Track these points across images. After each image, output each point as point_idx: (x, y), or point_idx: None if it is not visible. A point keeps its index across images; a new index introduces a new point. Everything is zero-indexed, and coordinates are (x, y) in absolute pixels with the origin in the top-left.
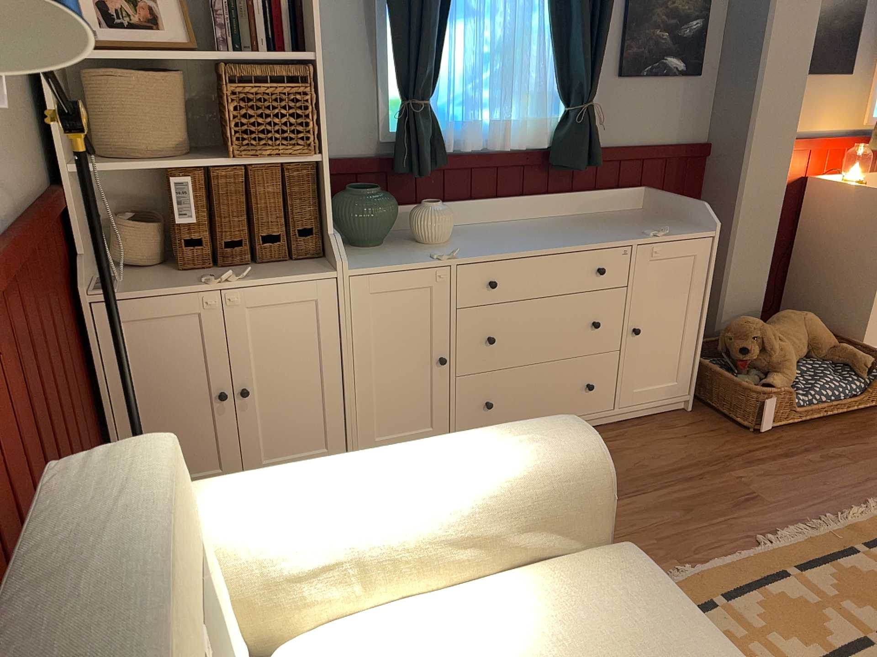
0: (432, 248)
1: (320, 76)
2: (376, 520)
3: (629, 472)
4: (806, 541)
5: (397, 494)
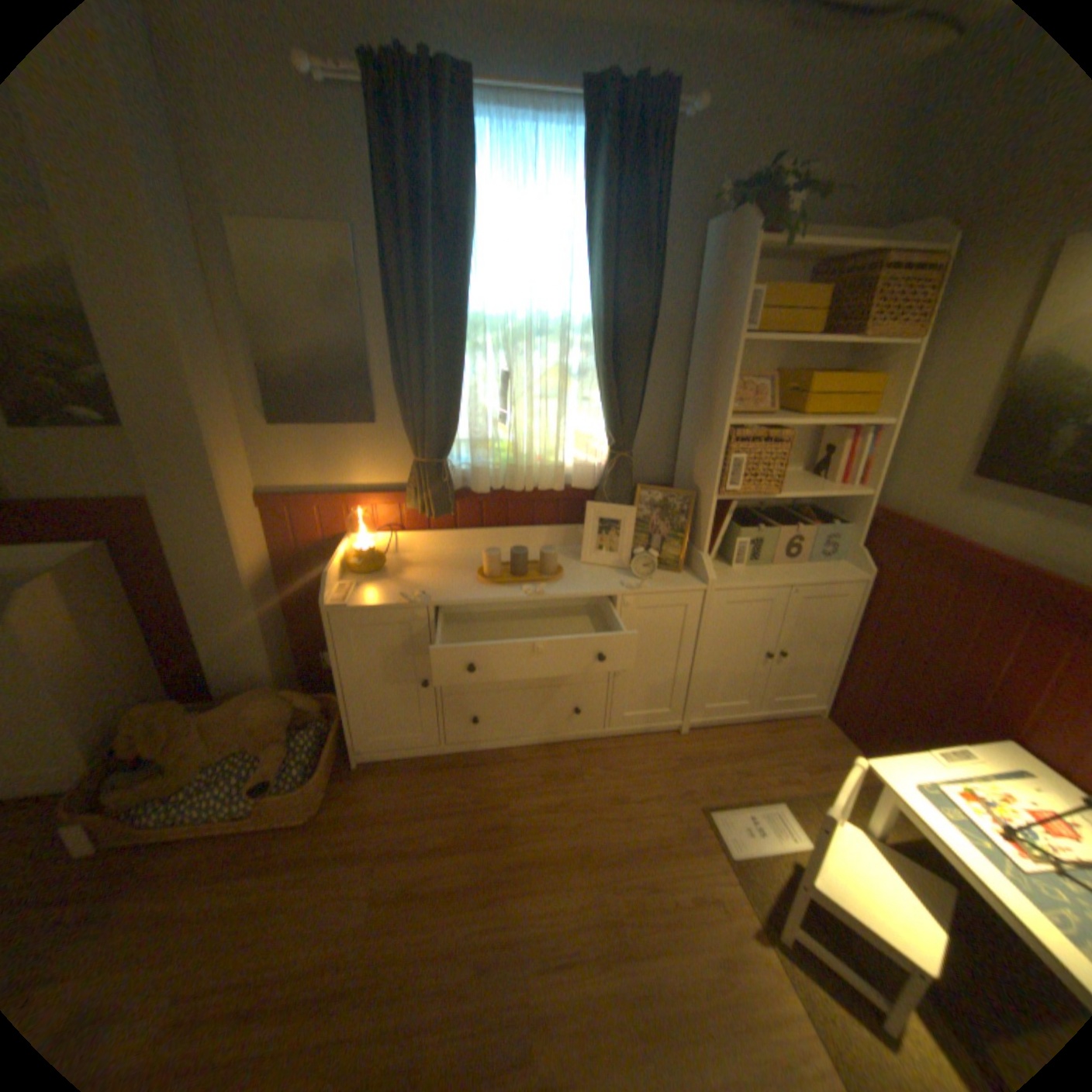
0: None
1: None
2: None
3: None
4: None
5: None
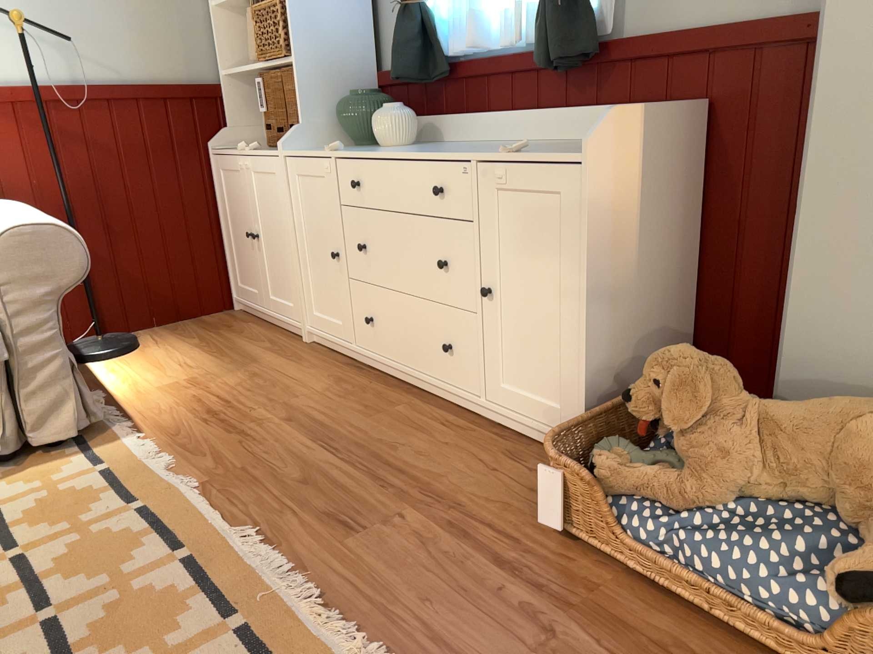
0: (367, 148)
1: None
2: None
3: (375, 442)
4: (249, 569)
5: None
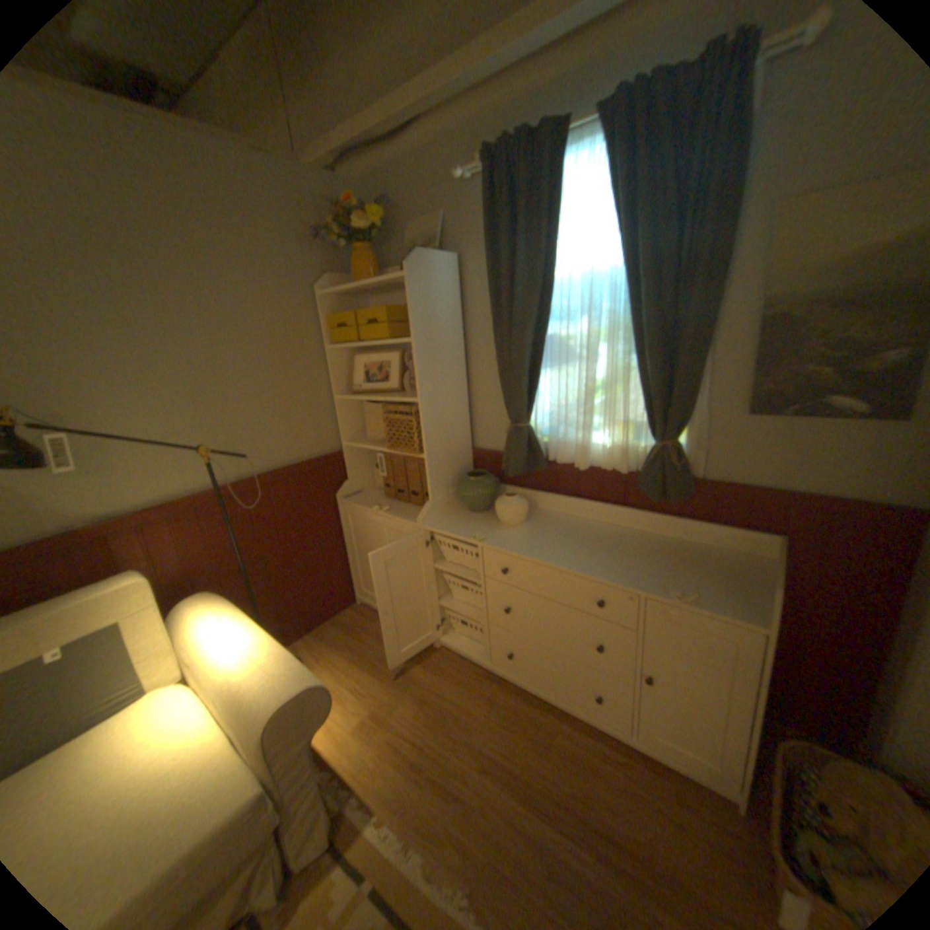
0: (496, 527)
1: (422, 411)
2: (201, 662)
3: (570, 798)
4: None
5: (212, 657)
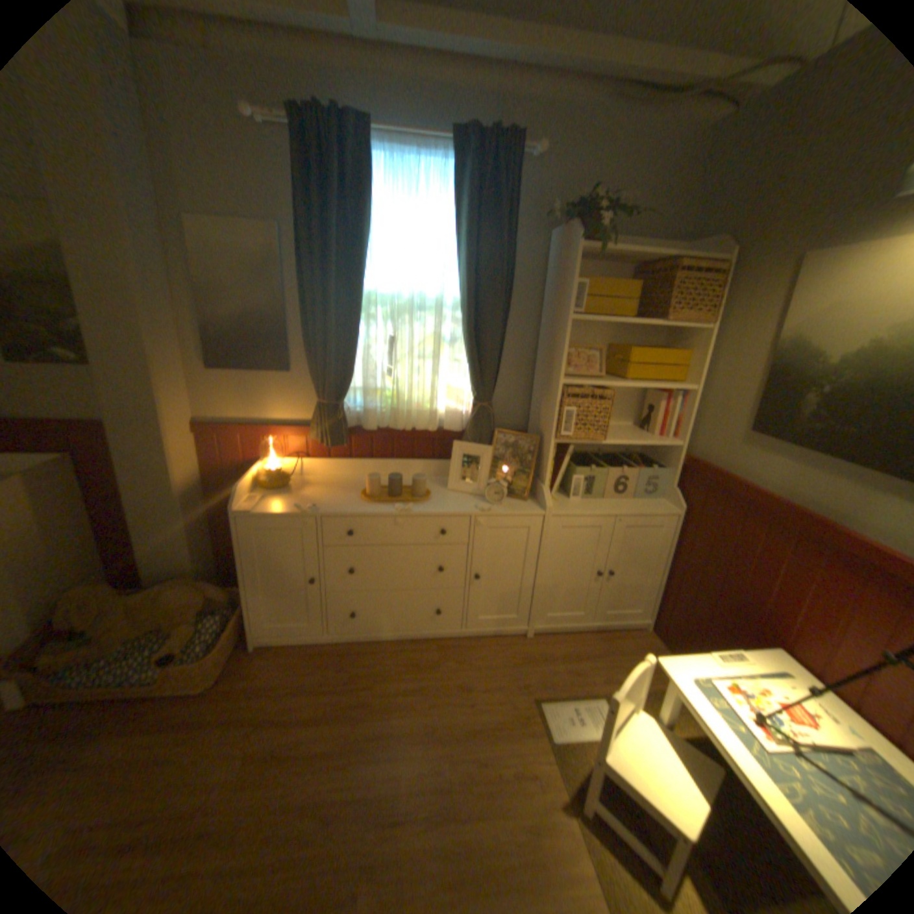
0: None
1: None
2: None
3: None
4: None
5: None
